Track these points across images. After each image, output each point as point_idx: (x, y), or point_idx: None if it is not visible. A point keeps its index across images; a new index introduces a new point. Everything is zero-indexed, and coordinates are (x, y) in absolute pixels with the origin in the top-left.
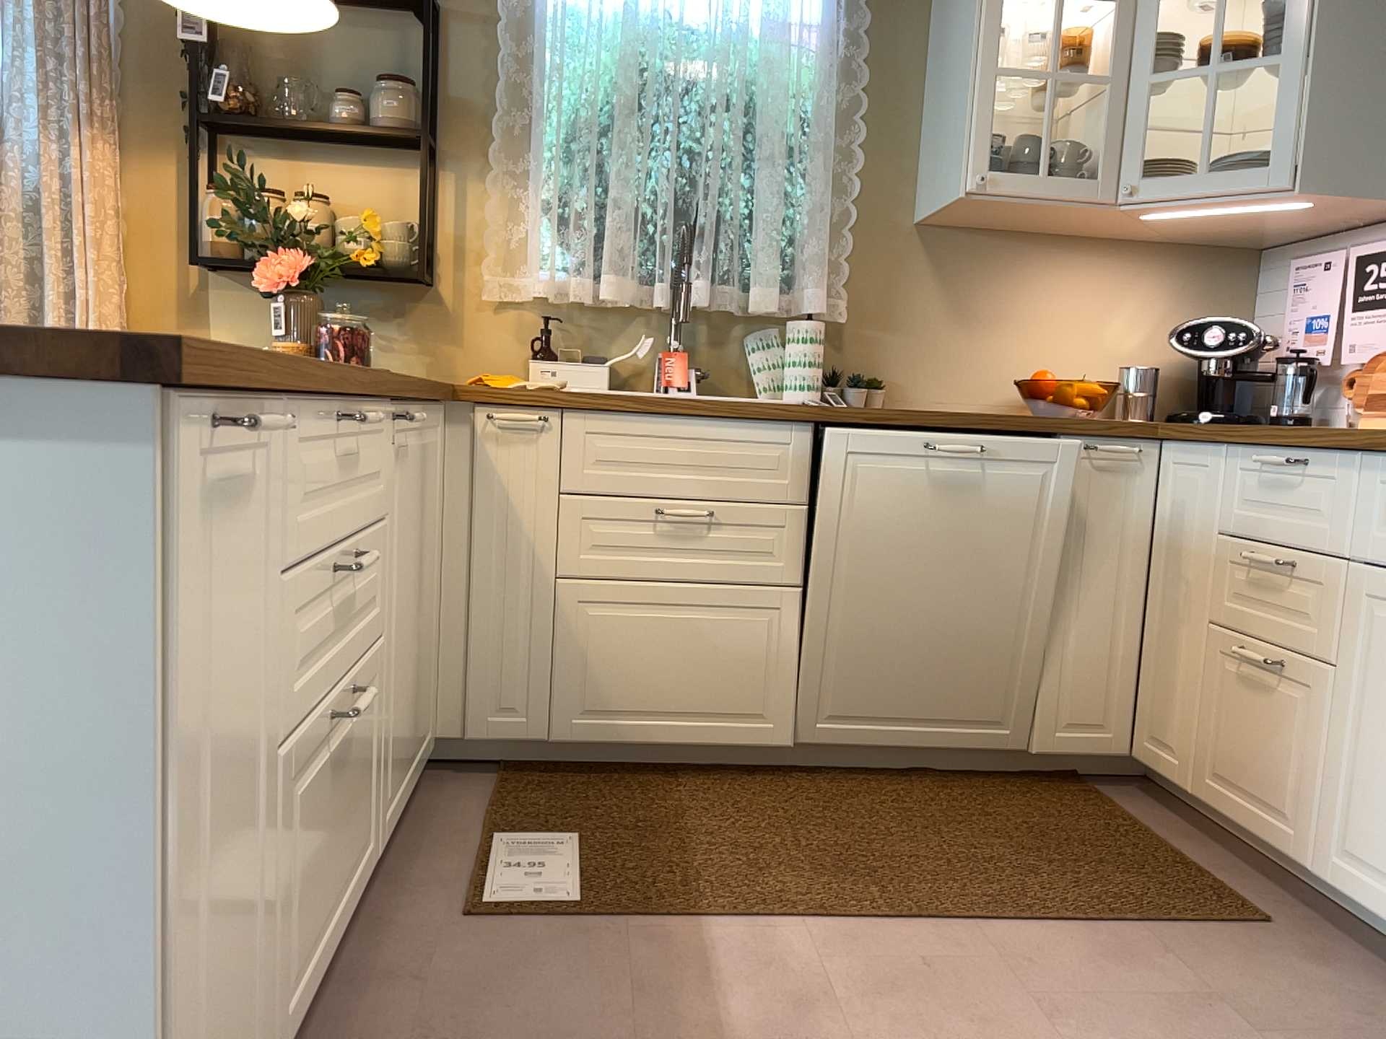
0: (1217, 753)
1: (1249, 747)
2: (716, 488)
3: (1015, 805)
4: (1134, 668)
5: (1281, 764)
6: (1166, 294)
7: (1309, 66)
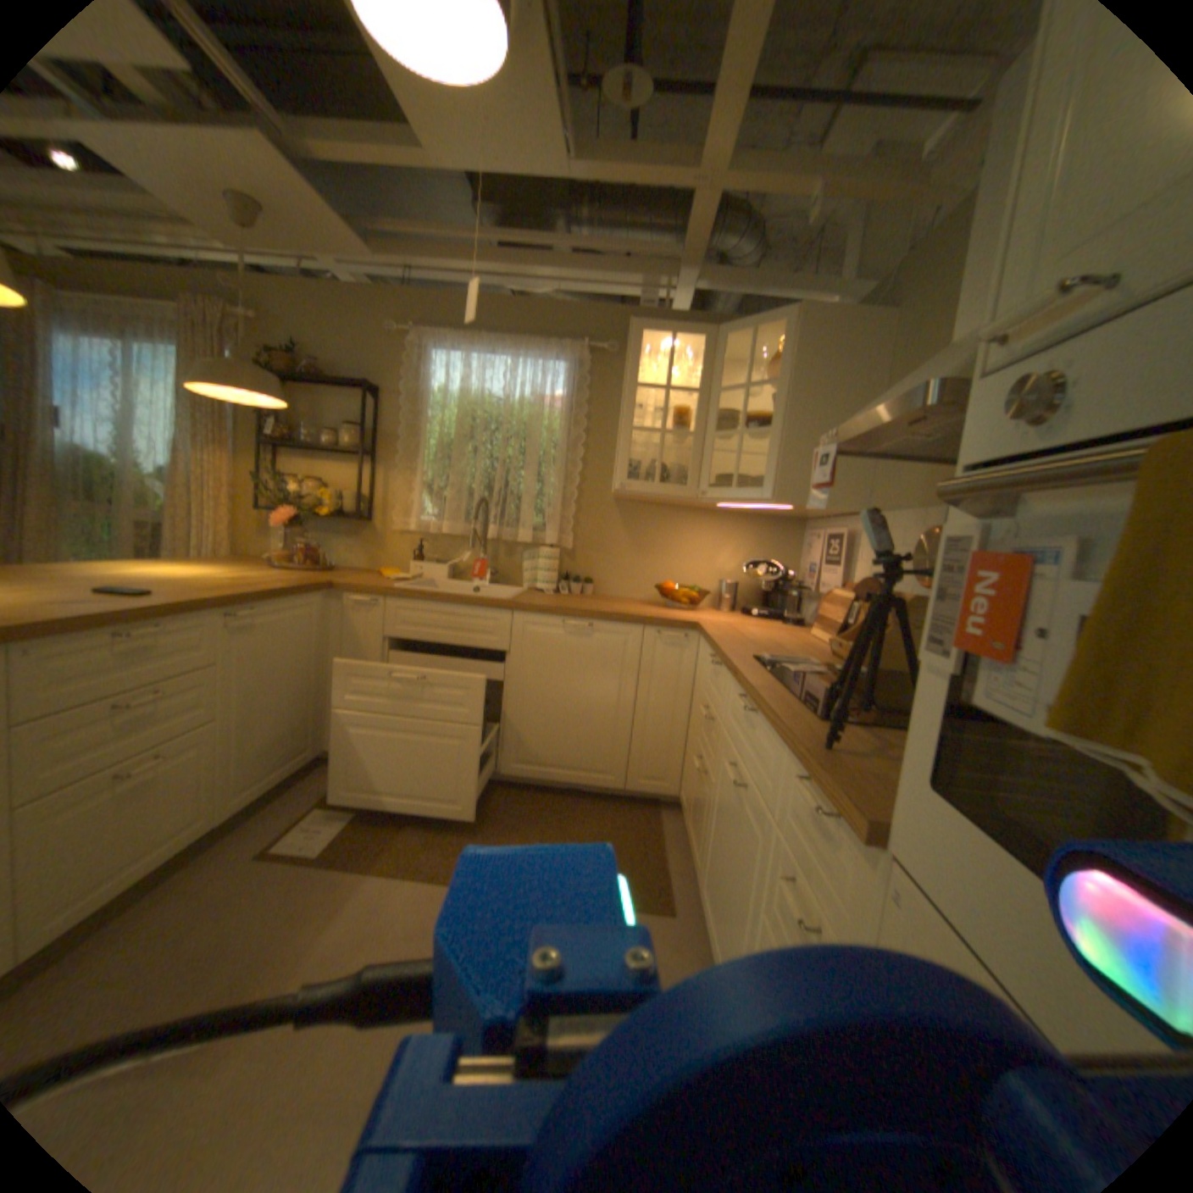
0: (691, 809)
1: (696, 811)
2: (461, 640)
3: (603, 819)
4: (680, 751)
5: (700, 826)
6: (749, 542)
7: (784, 434)
